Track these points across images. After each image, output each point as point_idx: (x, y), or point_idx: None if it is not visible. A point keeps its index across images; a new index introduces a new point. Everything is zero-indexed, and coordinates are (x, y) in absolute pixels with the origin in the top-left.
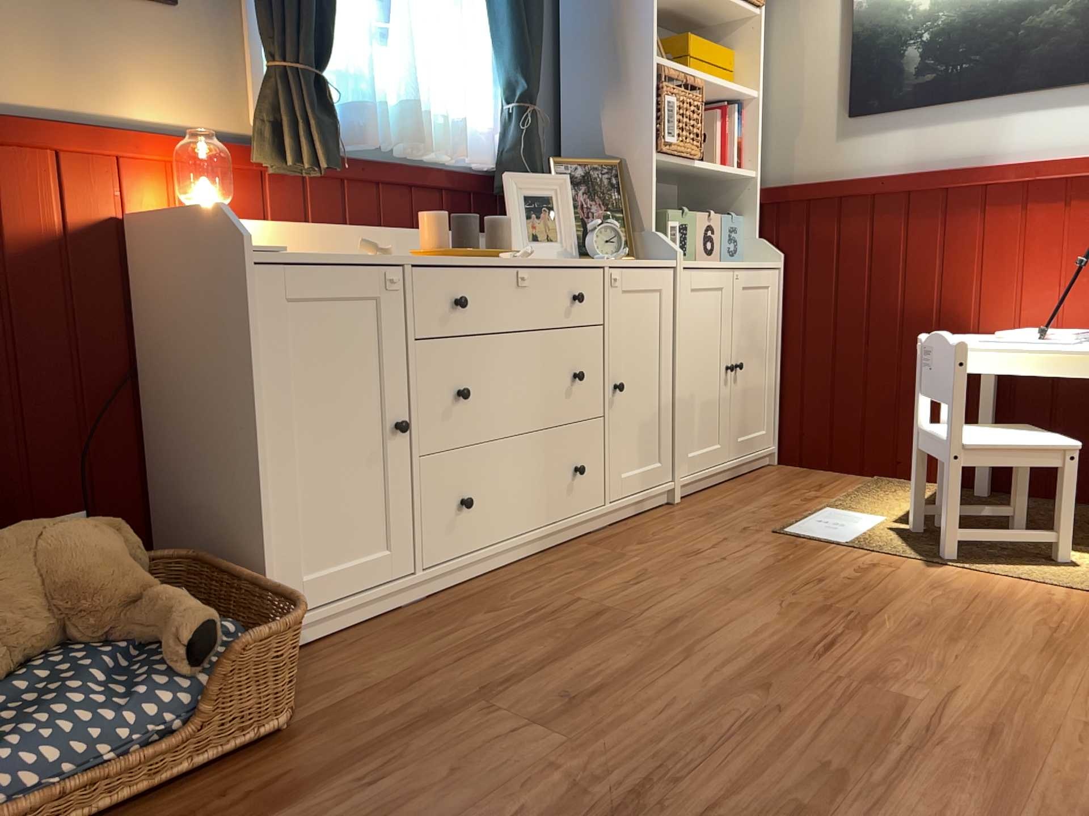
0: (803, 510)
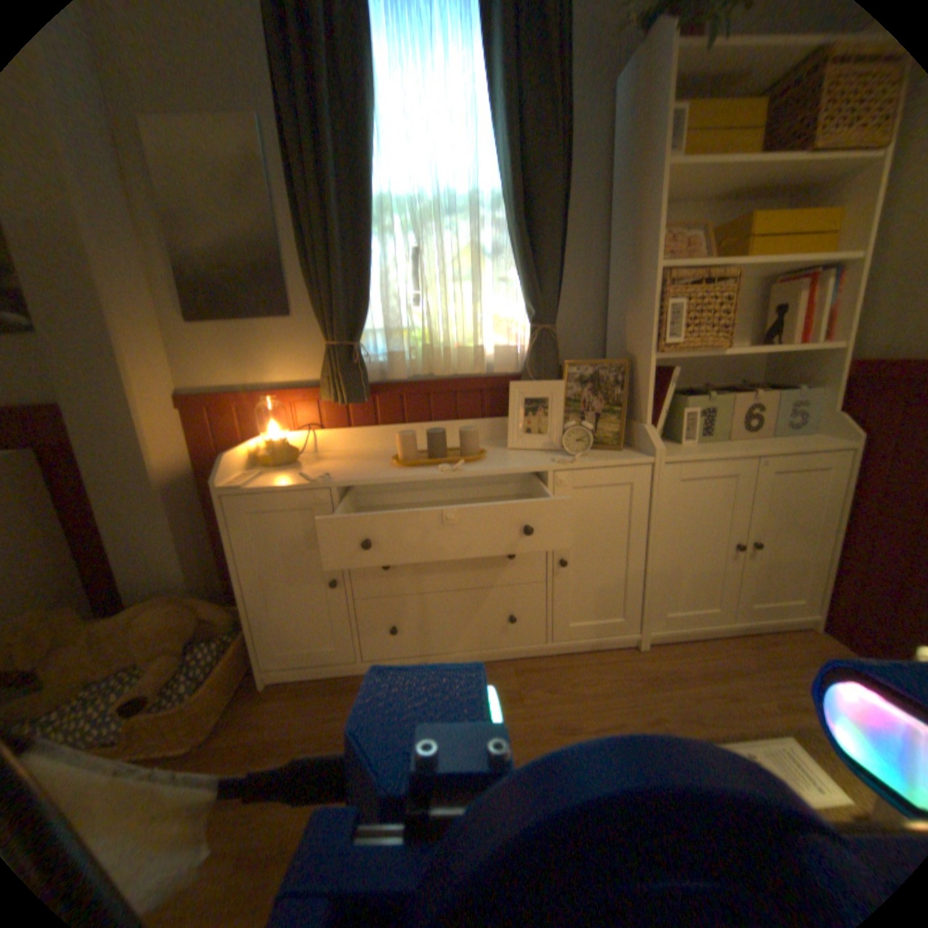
0: (759, 726)
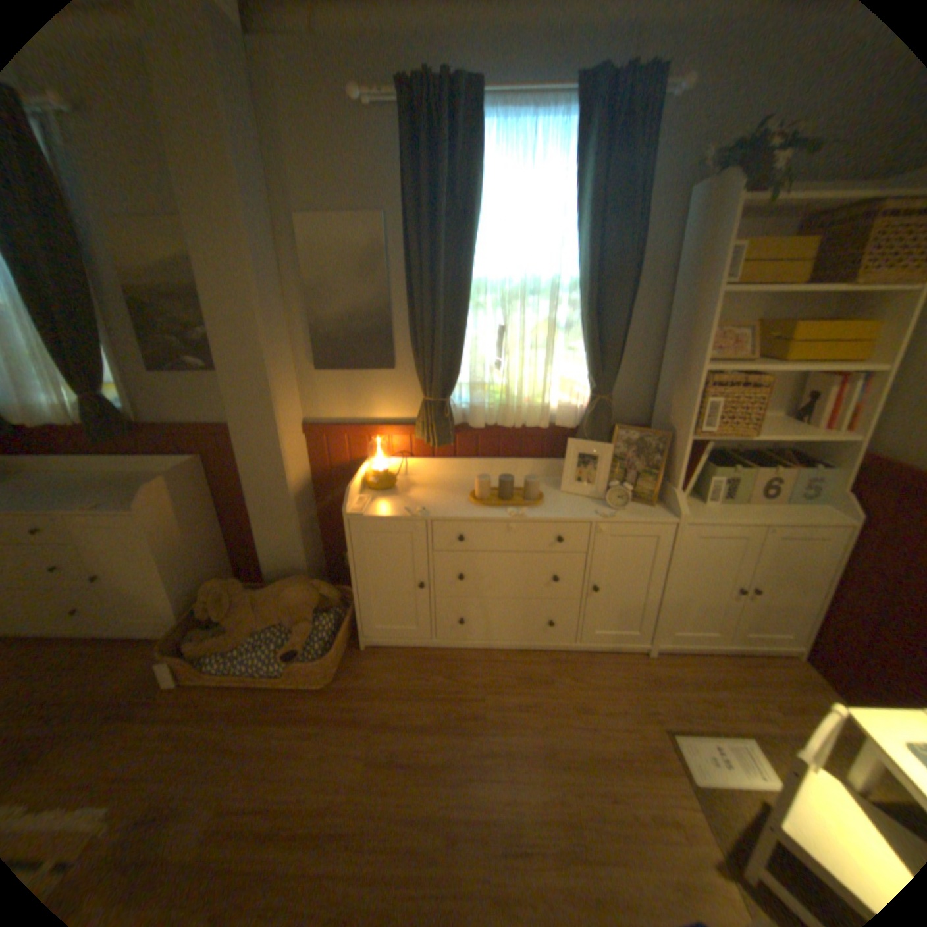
0: (731, 728)
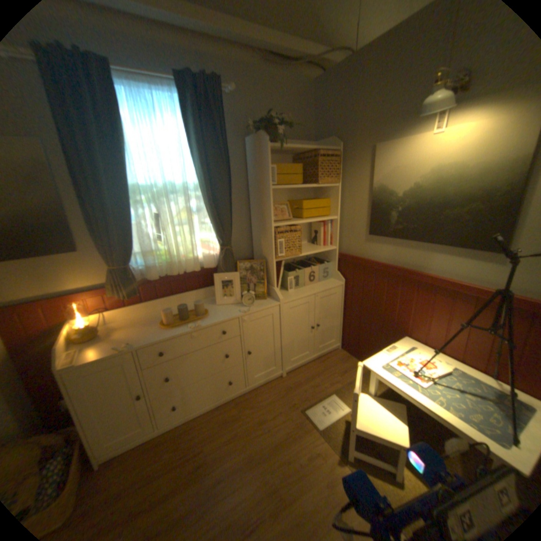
0: (324, 394)
